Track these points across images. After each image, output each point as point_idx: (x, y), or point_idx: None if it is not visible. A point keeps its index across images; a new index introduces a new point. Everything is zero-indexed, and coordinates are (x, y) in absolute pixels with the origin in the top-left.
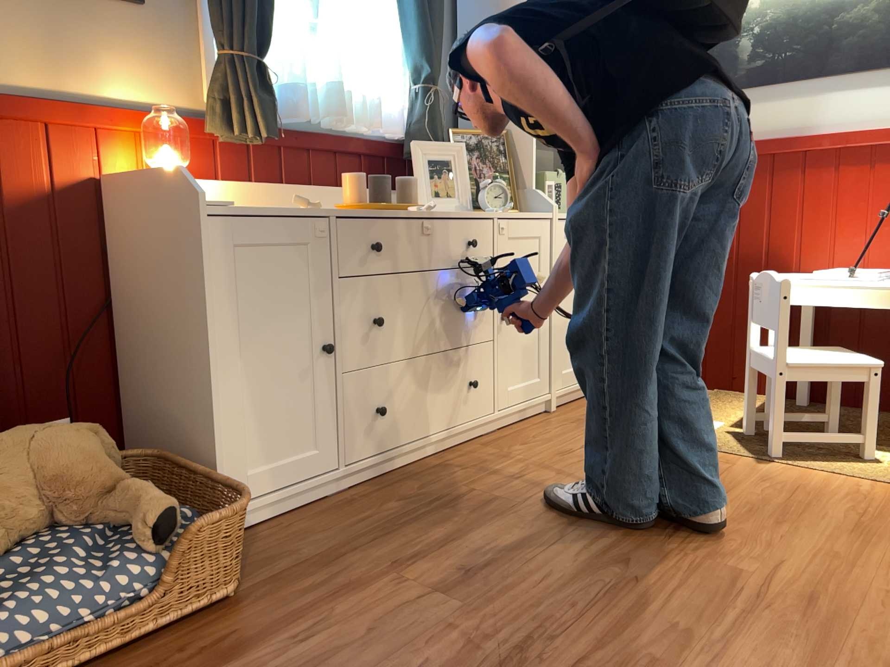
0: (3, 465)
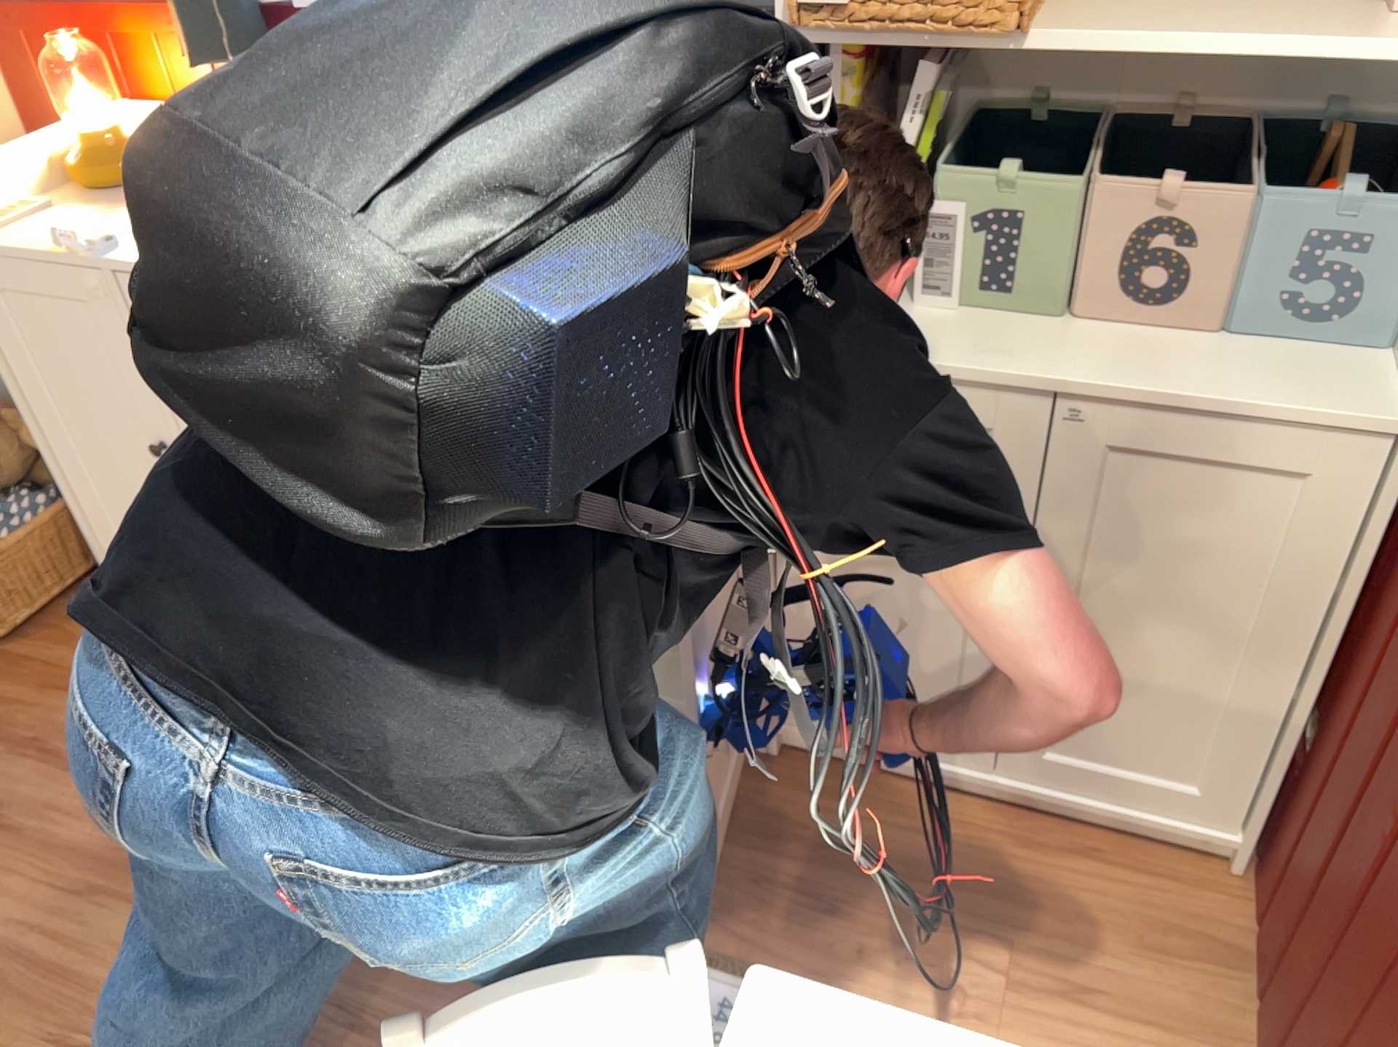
0: None
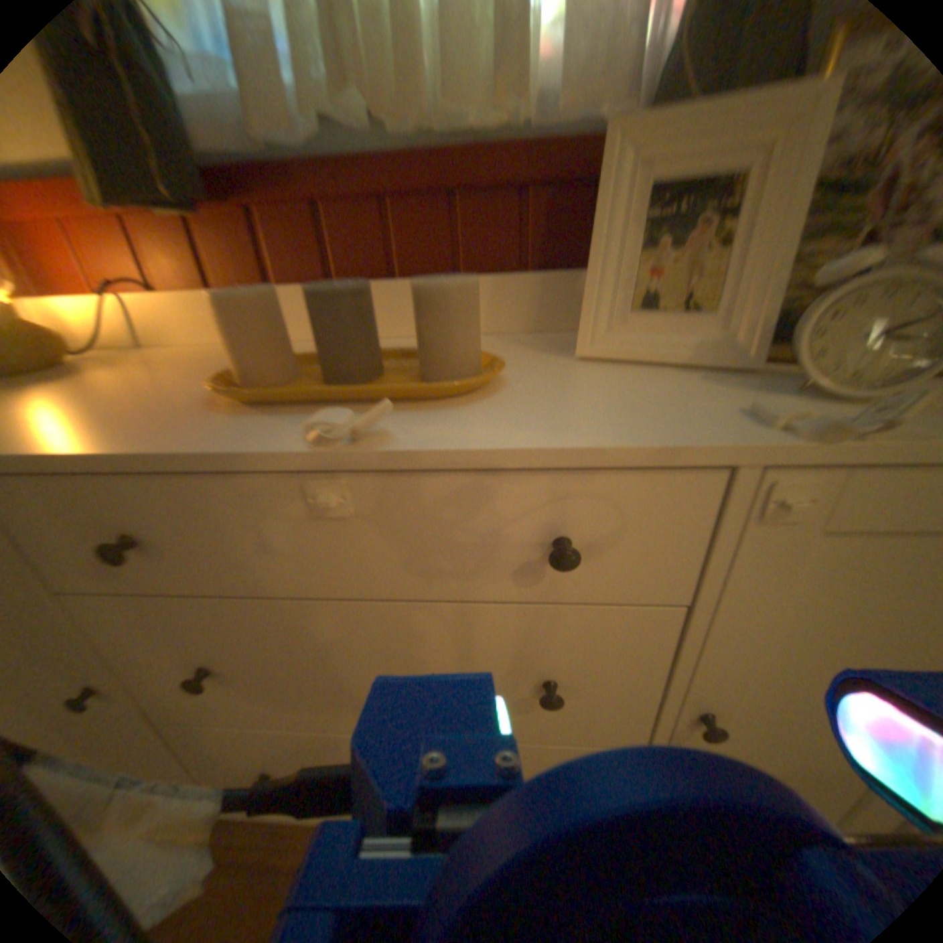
0: None
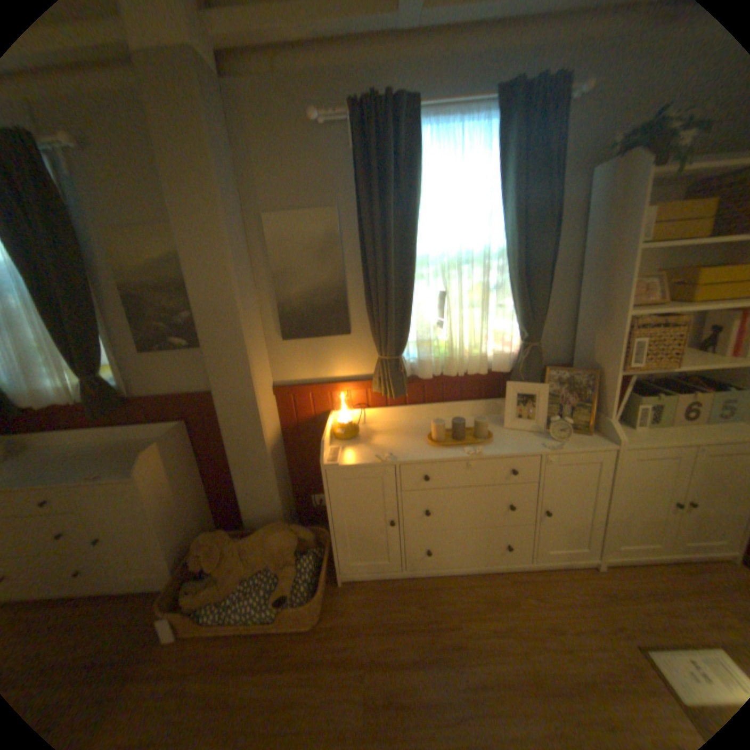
0: (257, 546)
